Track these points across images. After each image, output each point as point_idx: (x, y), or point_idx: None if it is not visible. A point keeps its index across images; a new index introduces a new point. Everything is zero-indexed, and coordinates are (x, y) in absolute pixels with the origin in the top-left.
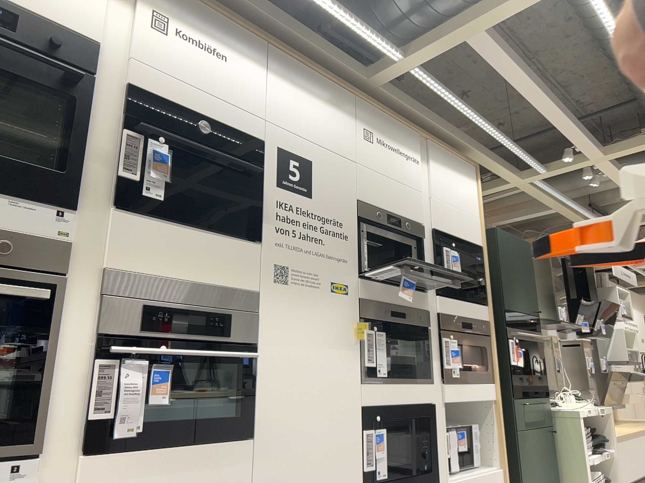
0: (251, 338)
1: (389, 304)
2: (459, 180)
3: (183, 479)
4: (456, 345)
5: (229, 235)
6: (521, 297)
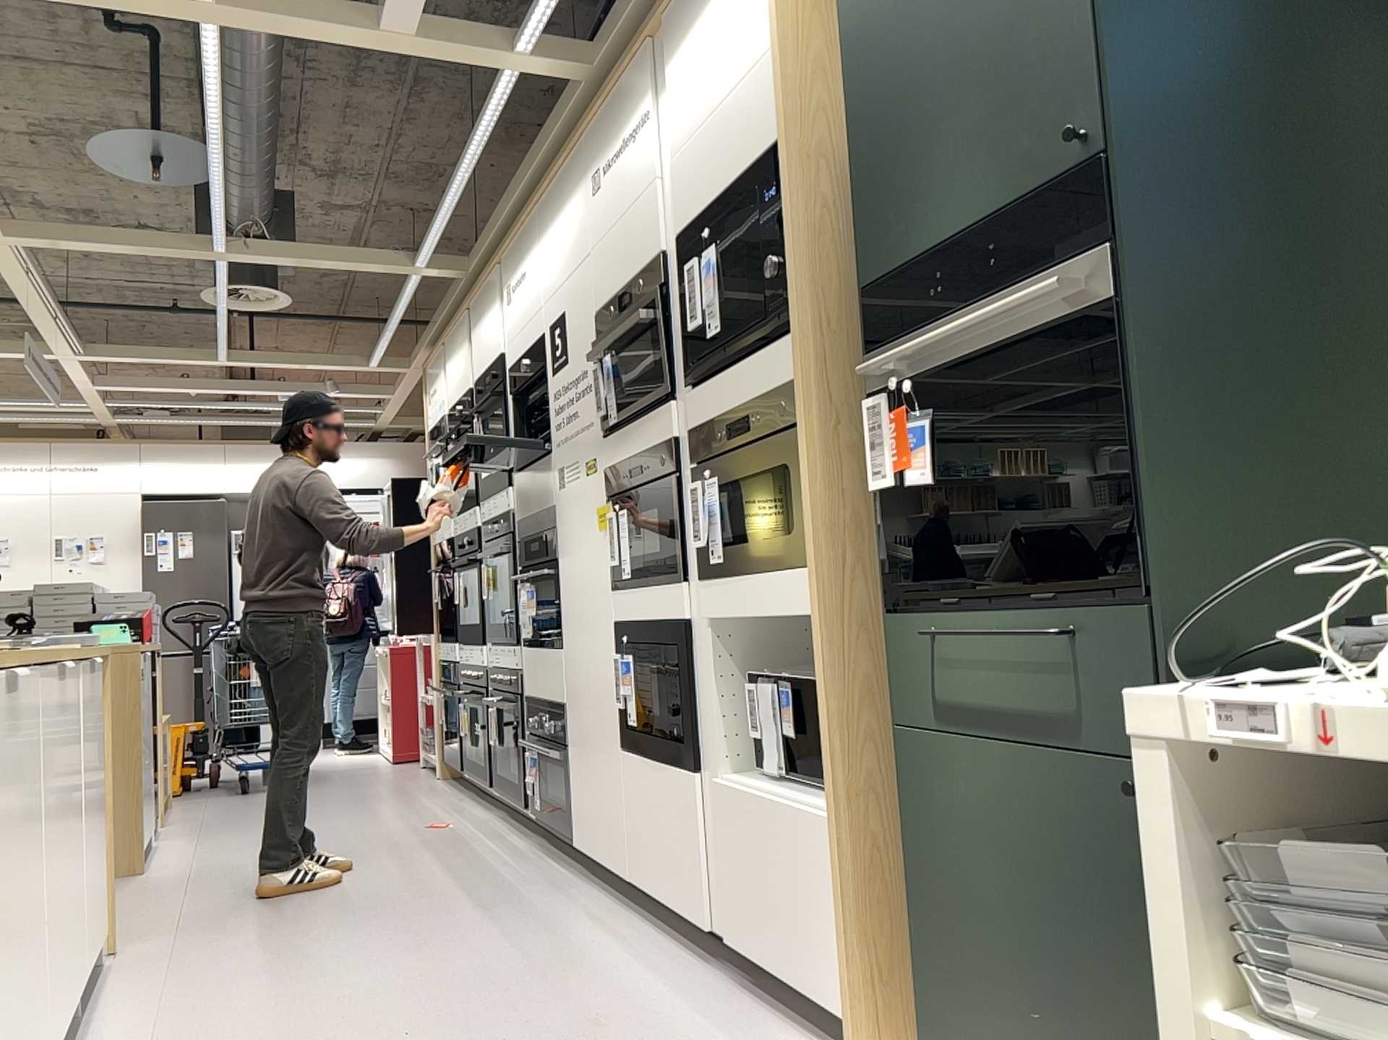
0: (553, 553)
1: (629, 458)
2: (723, 9)
3: (543, 673)
4: (717, 489)
5: (542, 457)
6: (964, 156)
